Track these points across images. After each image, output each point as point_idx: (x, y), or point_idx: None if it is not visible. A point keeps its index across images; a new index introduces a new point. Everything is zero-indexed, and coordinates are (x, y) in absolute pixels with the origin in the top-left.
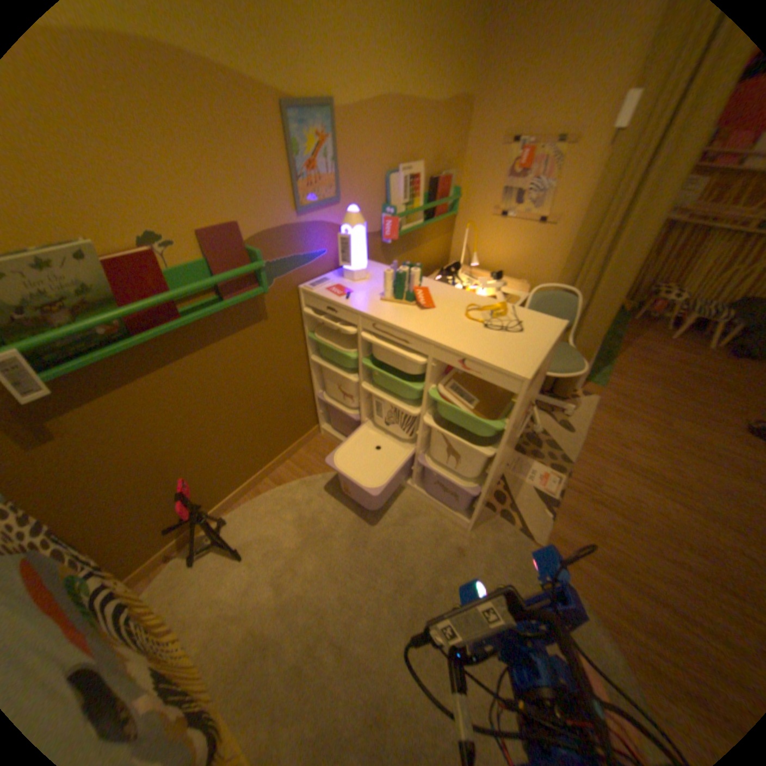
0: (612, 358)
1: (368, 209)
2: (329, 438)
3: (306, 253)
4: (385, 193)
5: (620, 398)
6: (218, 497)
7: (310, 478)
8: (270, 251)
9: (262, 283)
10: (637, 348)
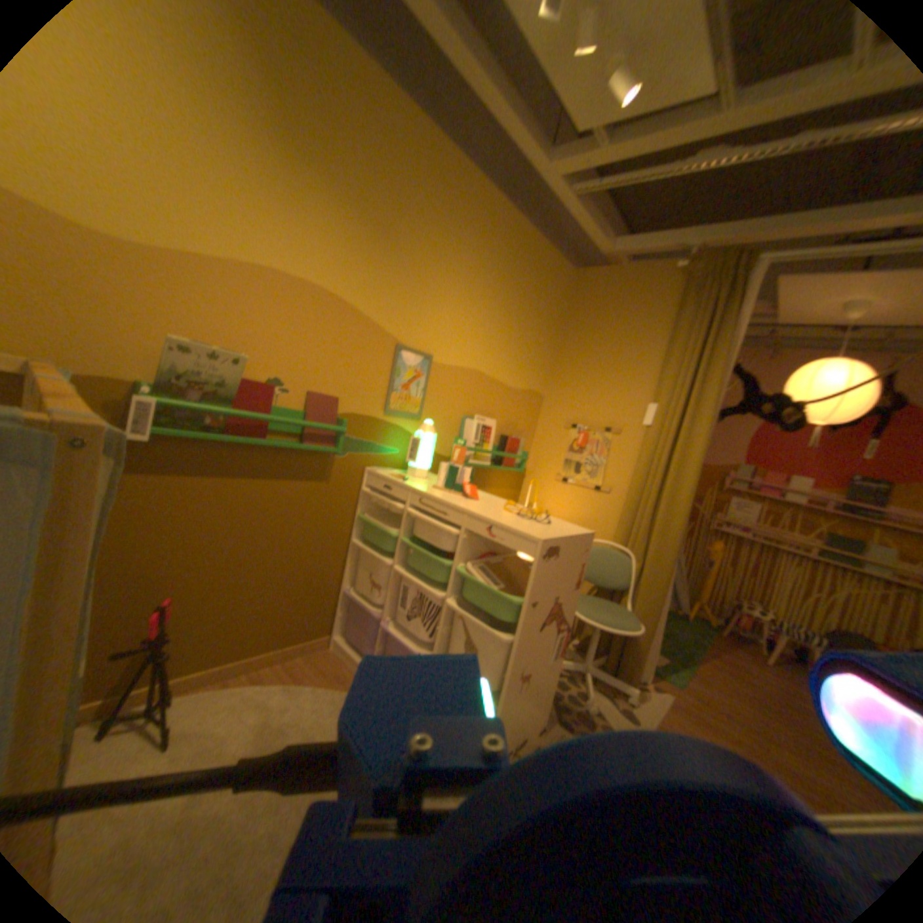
0: (694, 665)
1: (442, 437)
2: (336, 658)
3: (382, 446)
4: (460, 432)
5: (701, 707)
6: (182, 669)
7: (296, 690)
8: (354, 431)
9: (338, 453)
10: (726, 664)
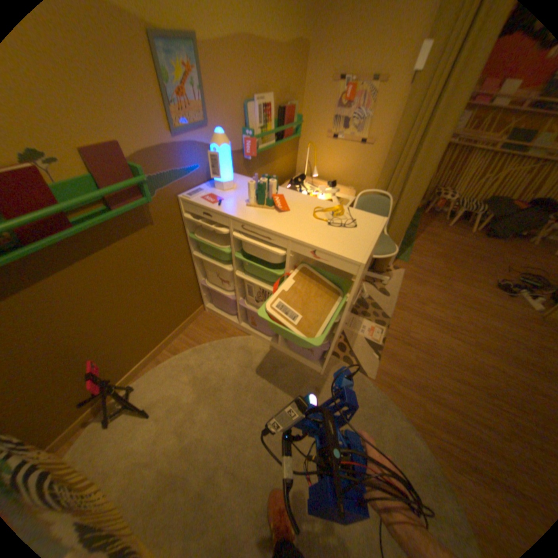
0: (411, 241)
1: (231, 131)
2: (212, 314)
3: (183, 168)
4: (244, 118)
5: (417, 269)
6: (125, 369)
7: (199, 347)
8: (151, 167)
9: (147, 194)
10: (427, 234)
